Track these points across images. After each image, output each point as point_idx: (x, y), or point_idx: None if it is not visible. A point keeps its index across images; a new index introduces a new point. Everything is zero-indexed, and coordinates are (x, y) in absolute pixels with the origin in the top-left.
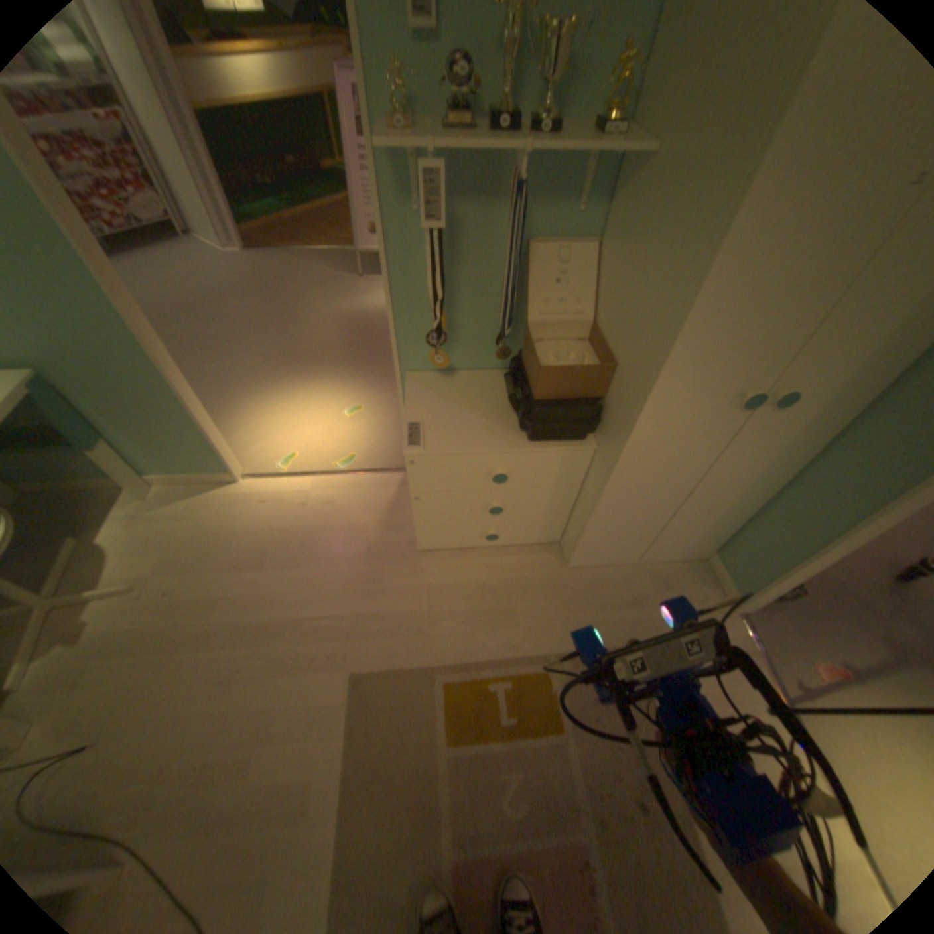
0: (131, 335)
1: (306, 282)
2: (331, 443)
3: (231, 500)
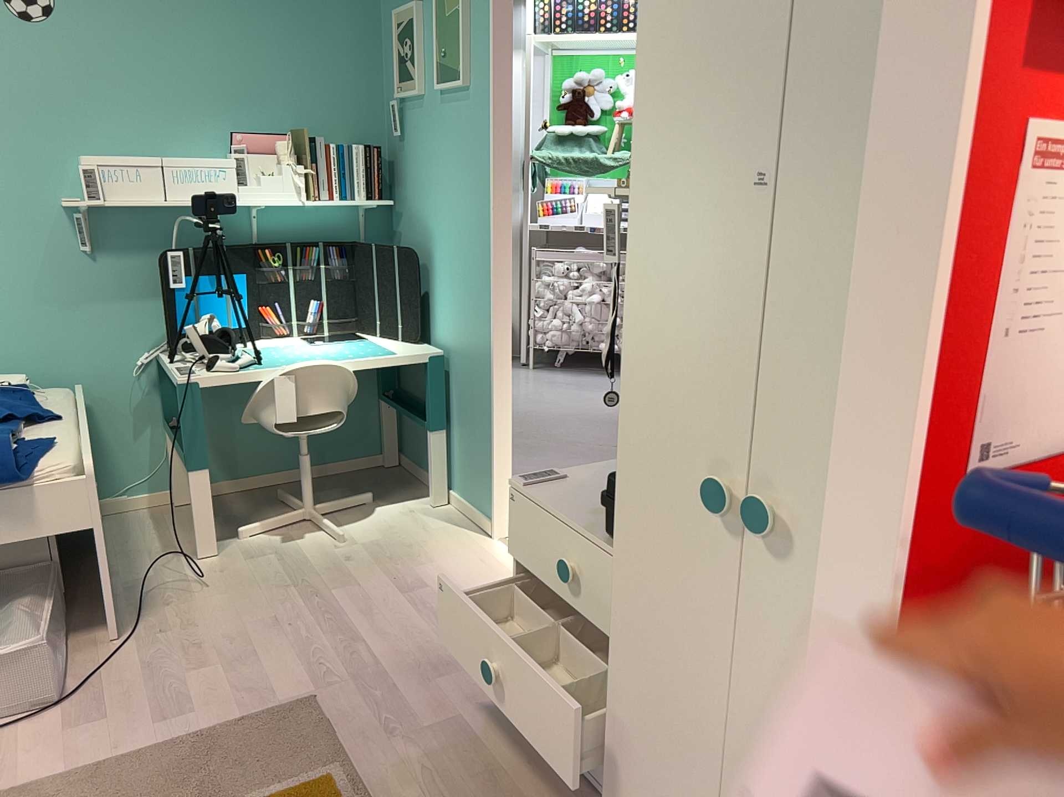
0: (490, 340)
1: None
2: None
3: (467, 545)
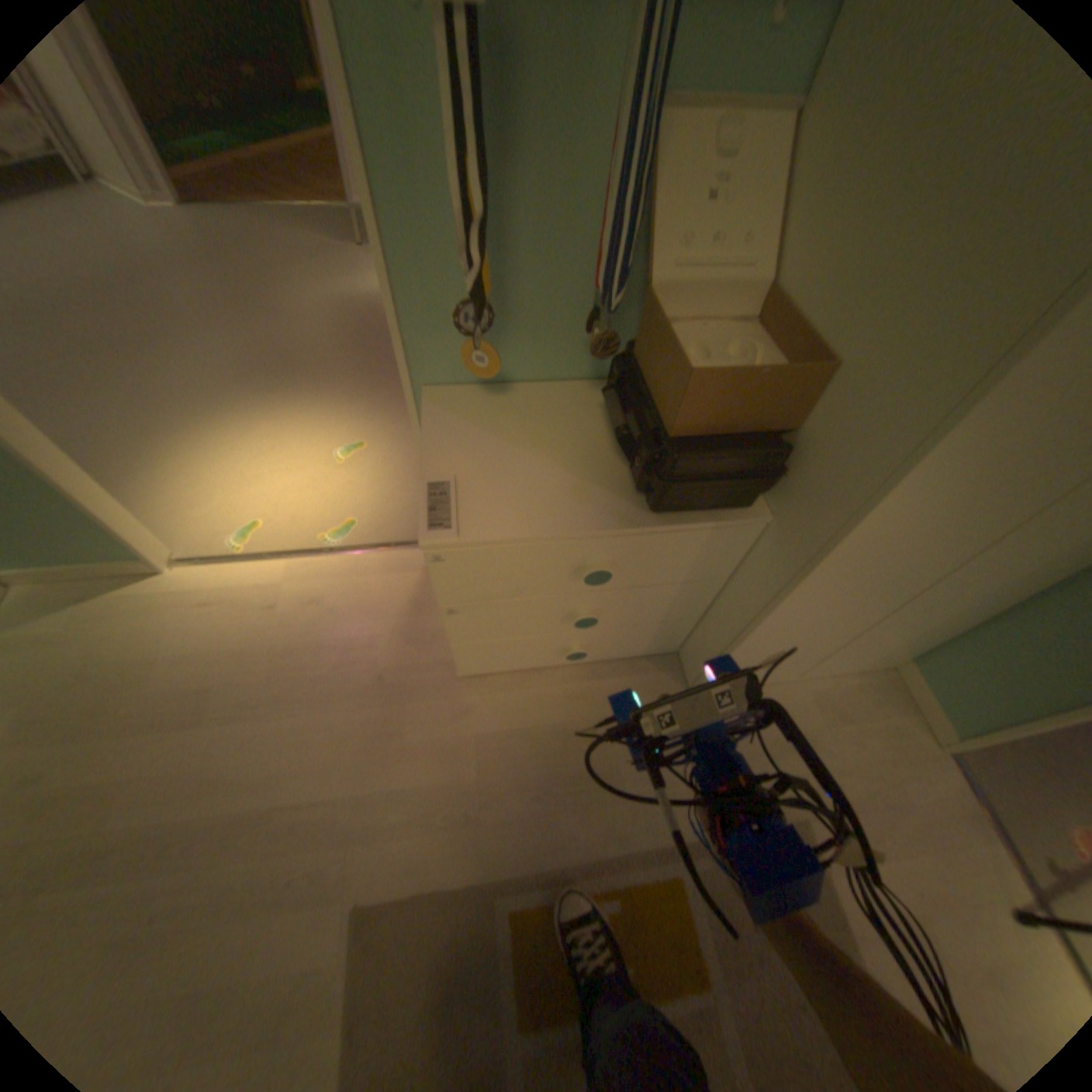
0: None
1: (277, 252)
2: (316, 502)
3: (149, 604)
